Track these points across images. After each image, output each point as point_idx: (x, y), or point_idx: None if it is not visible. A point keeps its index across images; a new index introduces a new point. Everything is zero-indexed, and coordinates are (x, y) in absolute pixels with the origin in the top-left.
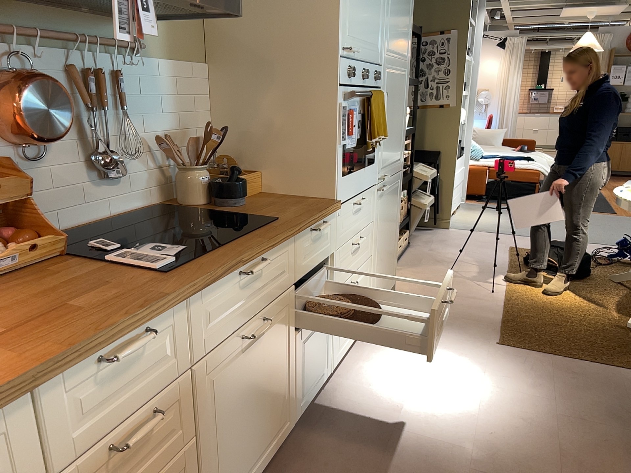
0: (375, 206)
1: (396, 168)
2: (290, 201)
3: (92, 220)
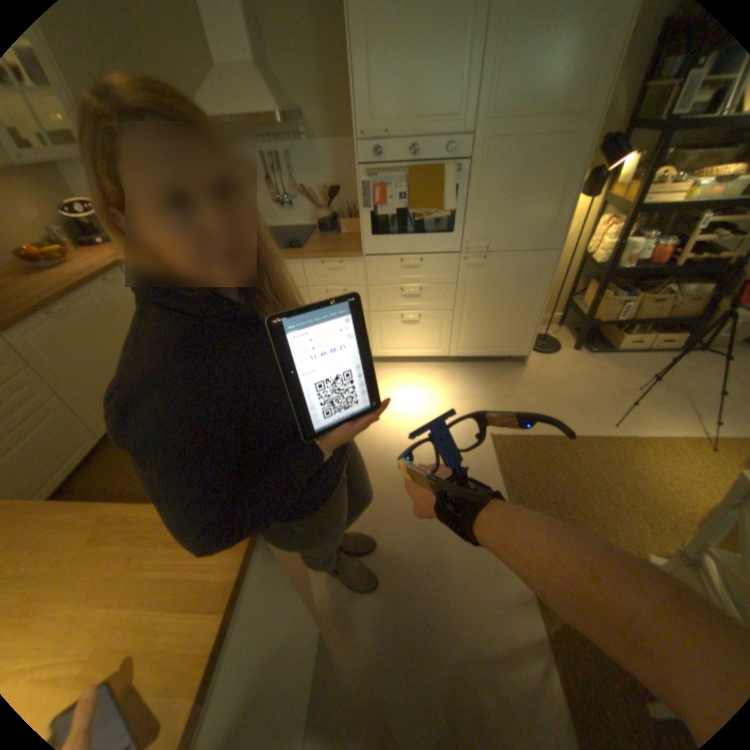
0: (458, 272)
1: (531, 246)
2: (344, 243)
3: (278, 226)
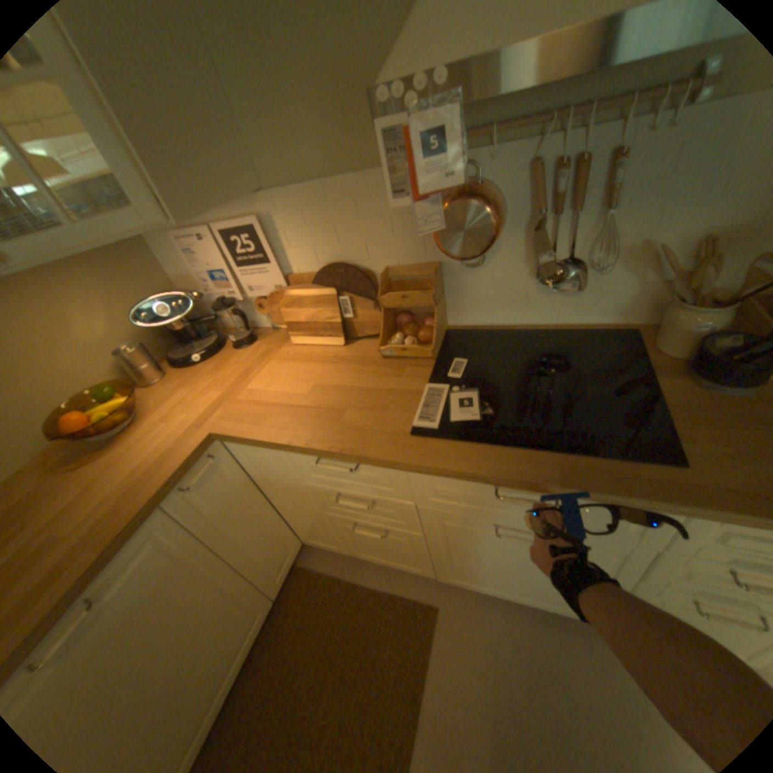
0: None
1: None
2: None
3: (529, 323)
